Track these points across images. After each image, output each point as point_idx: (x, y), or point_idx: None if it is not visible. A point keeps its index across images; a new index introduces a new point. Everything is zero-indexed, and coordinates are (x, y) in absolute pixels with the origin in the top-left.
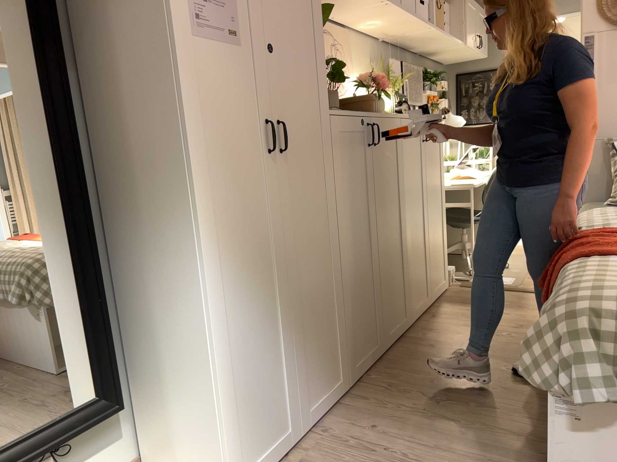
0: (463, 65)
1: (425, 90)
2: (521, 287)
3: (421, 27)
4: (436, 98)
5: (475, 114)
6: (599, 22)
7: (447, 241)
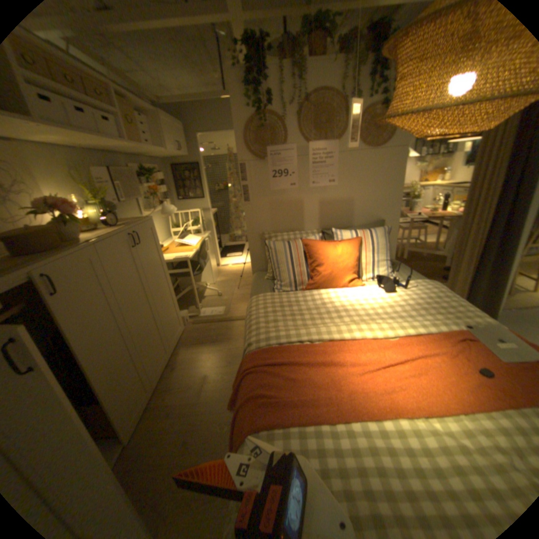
0: (174, 157)
1: (143, 181)
2: (227, 317)
3: (111, 140)
4: (155, 184)
5: (188, 191)
6: (246, 153)
7: (175, 301)
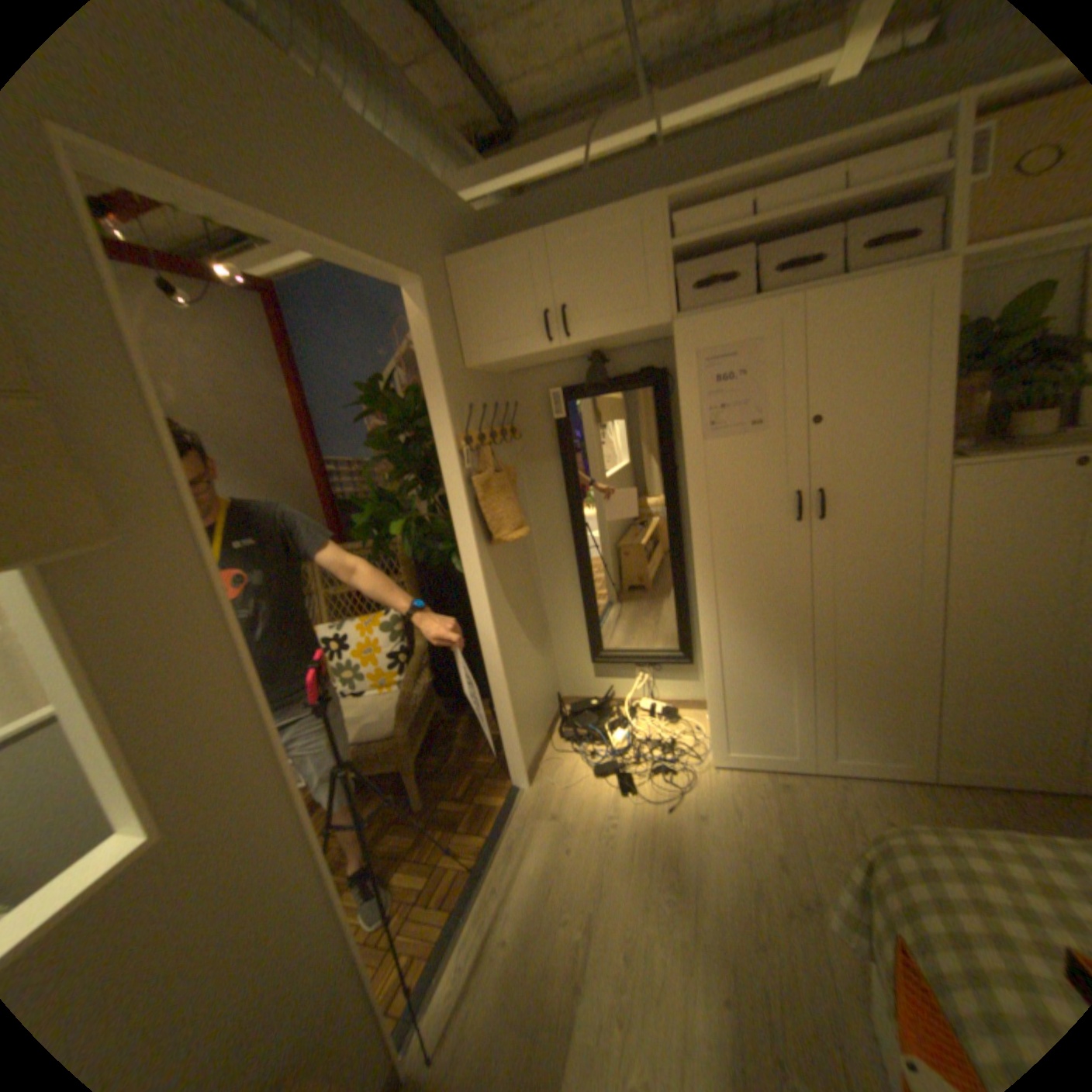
0: None
1: None
2: None
3: None
4: None
5: None
6: None
7: None
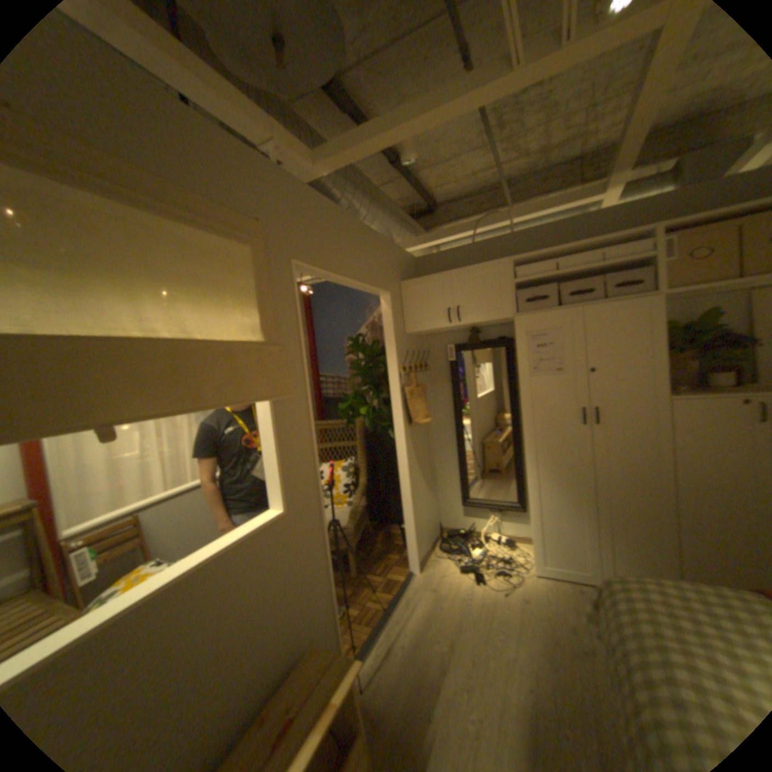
0: None
1: None
2: None
3: None
4: None
5: None
6: None
7: None
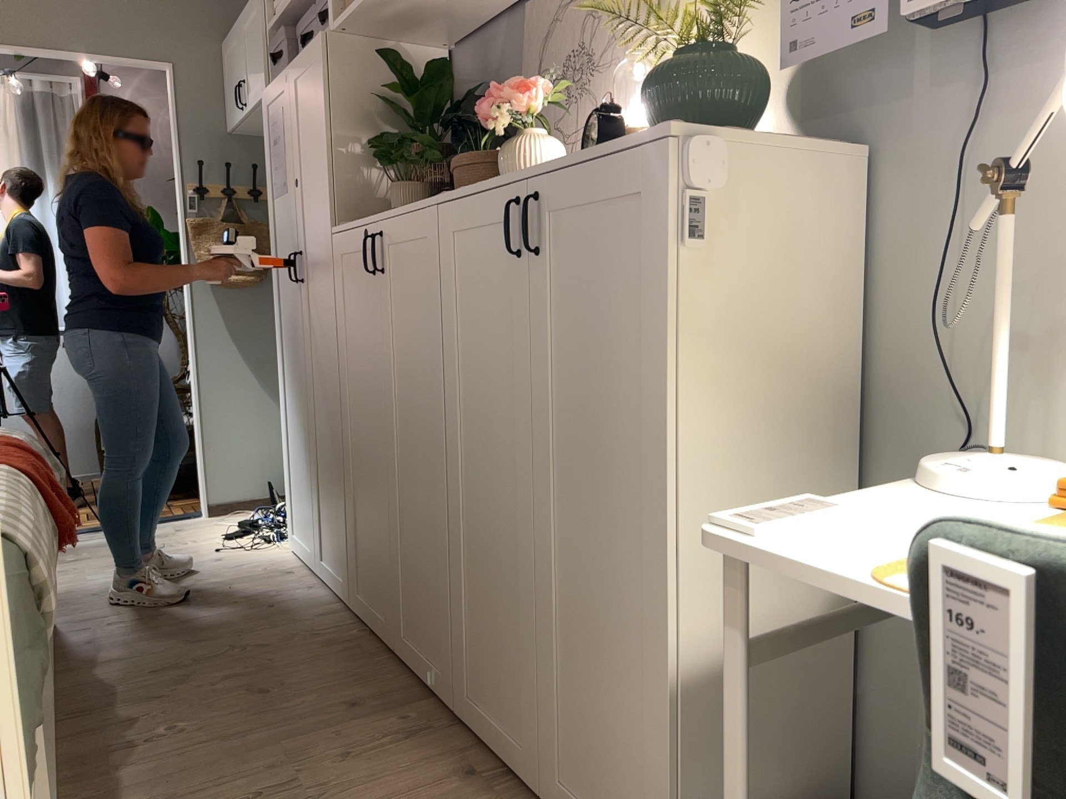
0: None
1: None
2: None
3: None
4: None
5: None
6: None
7: (665, 728)
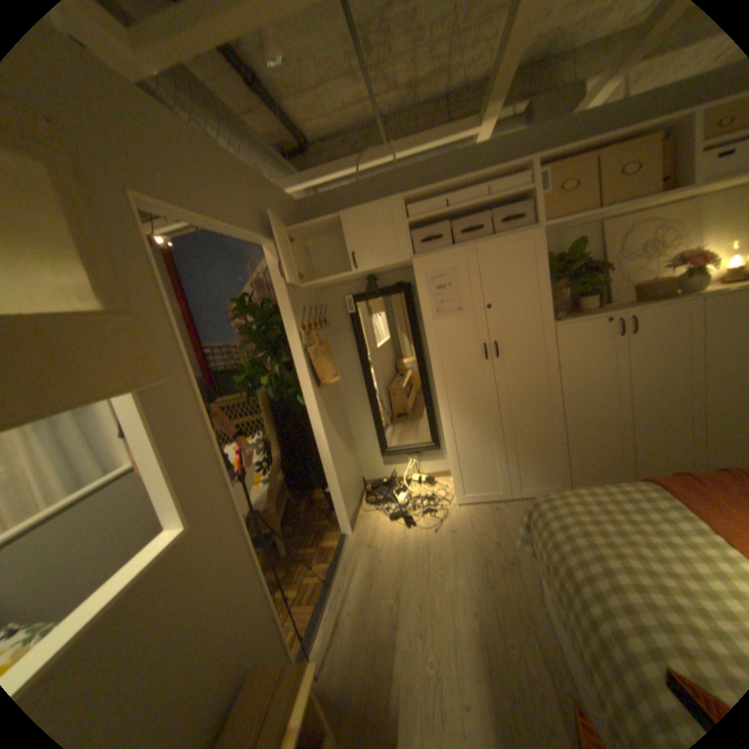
0: None
1: None
2: None
3: None
4: None
5: None
6: None
7: None
